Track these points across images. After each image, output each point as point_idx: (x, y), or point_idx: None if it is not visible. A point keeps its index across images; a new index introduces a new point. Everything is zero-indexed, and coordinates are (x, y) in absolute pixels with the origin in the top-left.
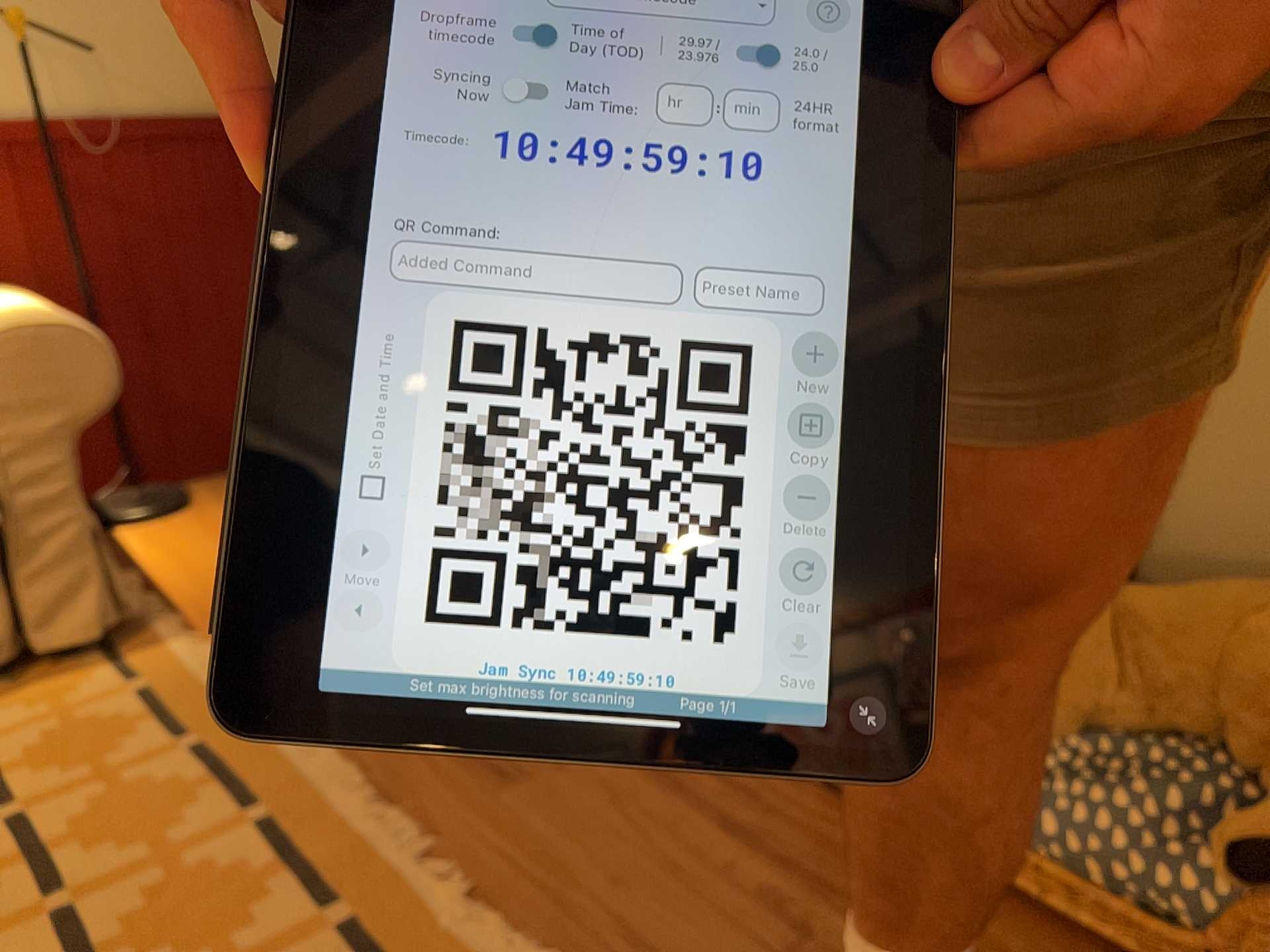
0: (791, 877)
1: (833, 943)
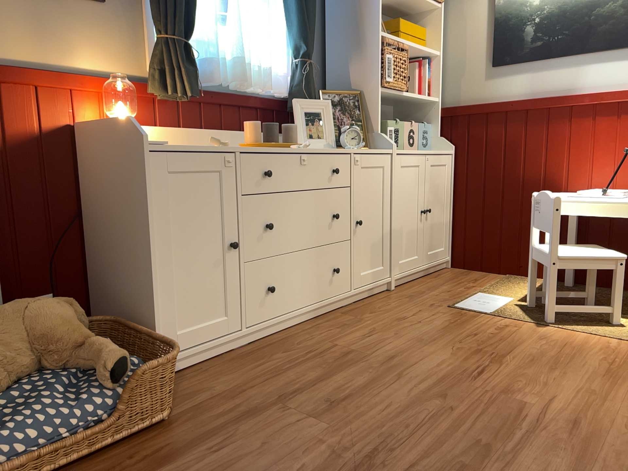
0: None
1: None
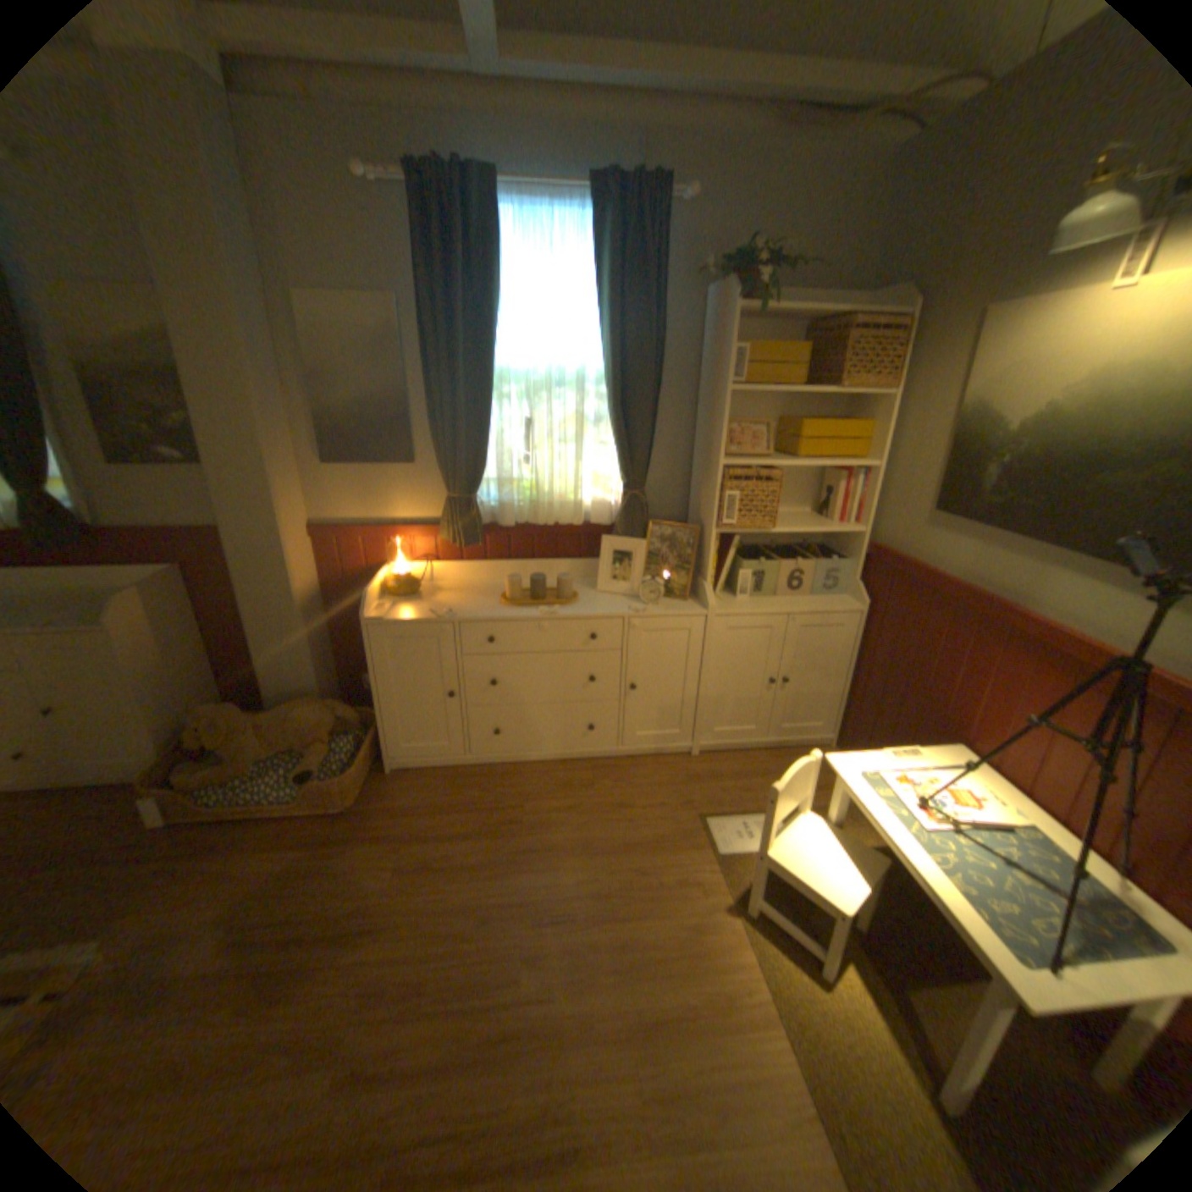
0: (161, 863)
1: (184, 872)
